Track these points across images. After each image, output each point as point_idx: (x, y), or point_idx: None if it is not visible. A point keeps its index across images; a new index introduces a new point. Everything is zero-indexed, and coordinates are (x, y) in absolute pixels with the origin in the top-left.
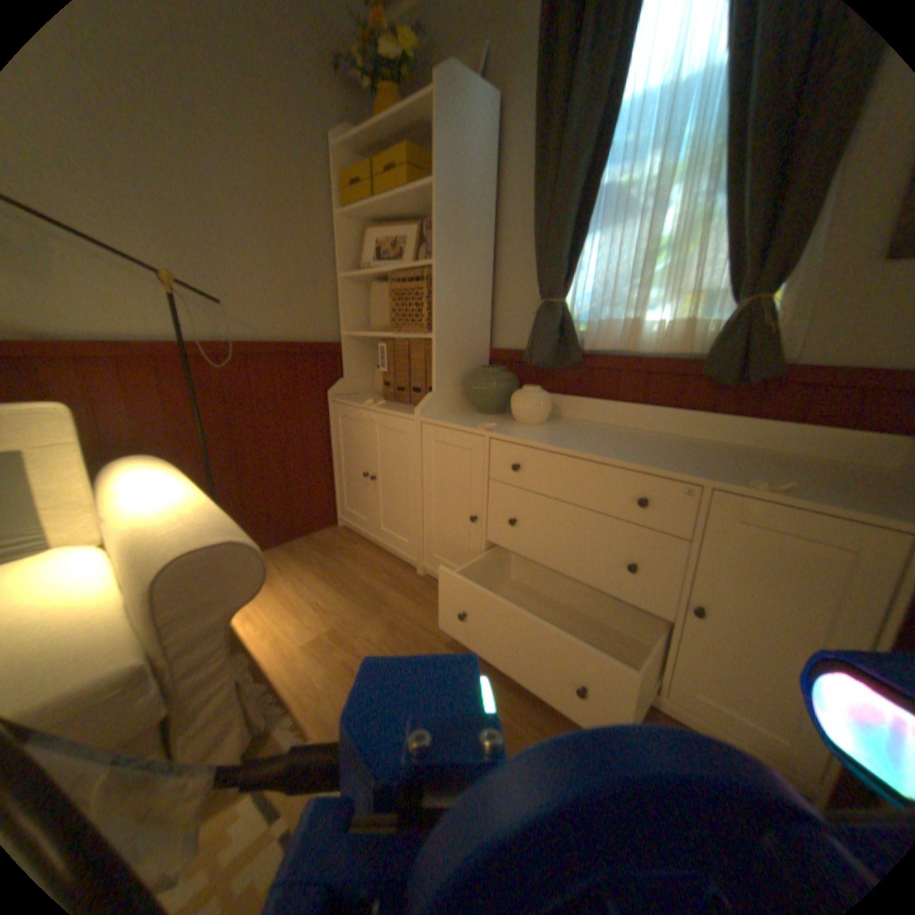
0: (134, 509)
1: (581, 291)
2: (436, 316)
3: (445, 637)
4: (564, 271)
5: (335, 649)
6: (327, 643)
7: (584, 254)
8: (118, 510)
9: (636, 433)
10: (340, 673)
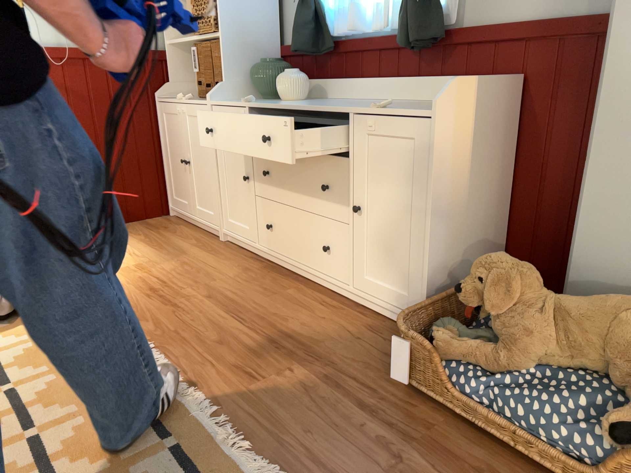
0: None
1: None
2: (220, 18)
3: (219, 269)
4: None
5: (136, 272)
6: (132, 269)
7: None
8: None
9: (363, 101)
10: (134, 281)
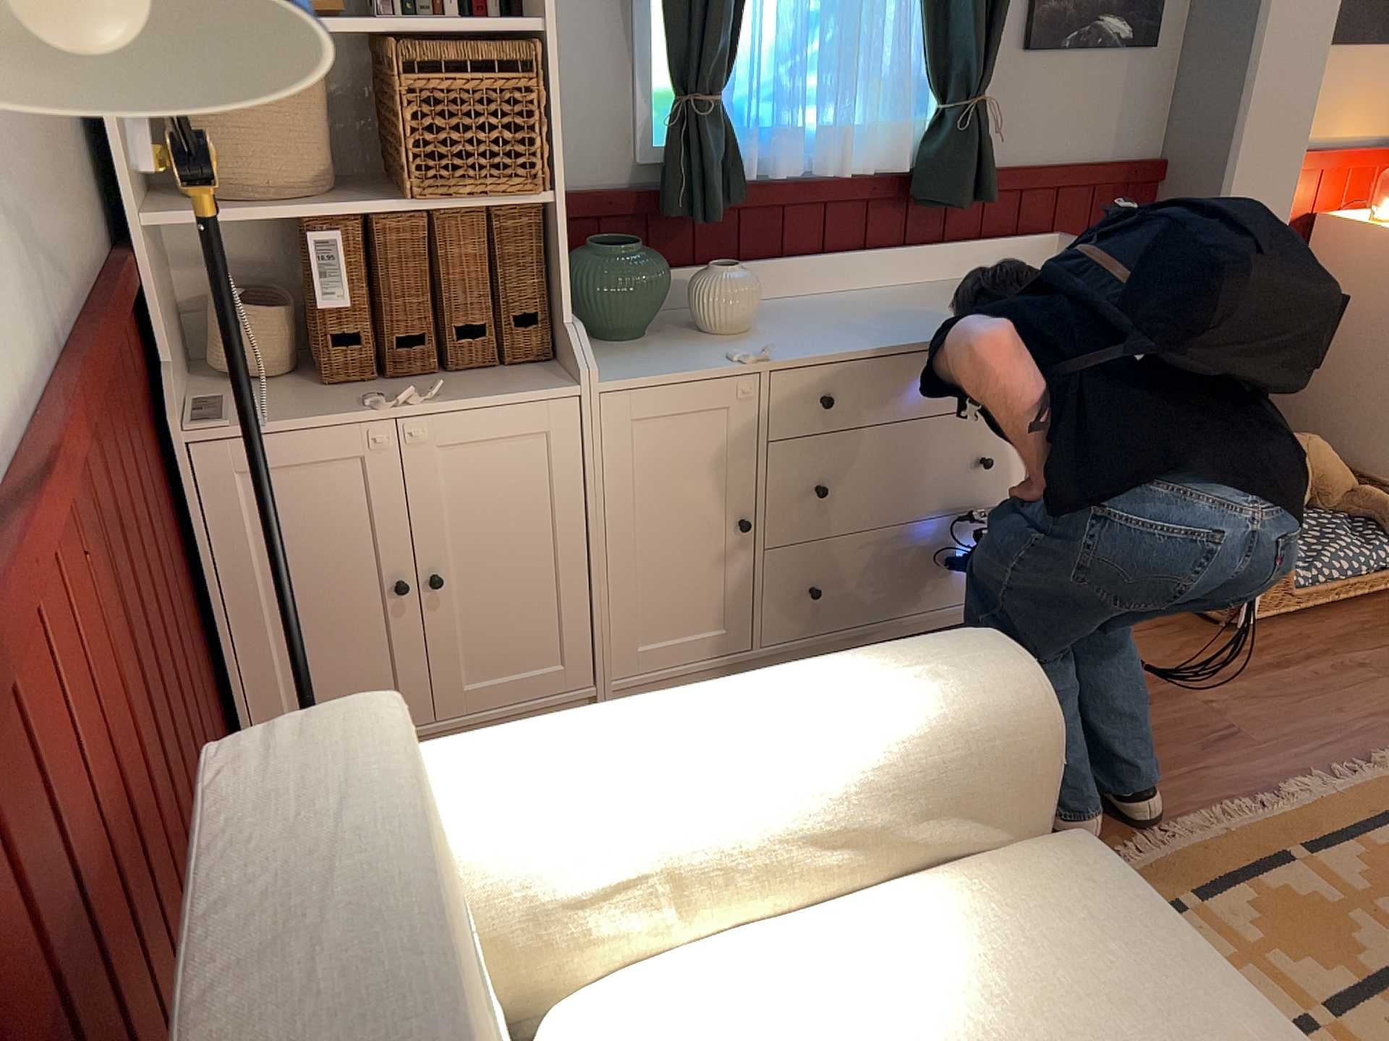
0: (766, 757)
1: (726, 78)
2: (556, 154)
3: None
4: (728, 47)
5: None
6: None
7: (743, 16)
8: (694, 810)
9: (845, 299)
10: None
